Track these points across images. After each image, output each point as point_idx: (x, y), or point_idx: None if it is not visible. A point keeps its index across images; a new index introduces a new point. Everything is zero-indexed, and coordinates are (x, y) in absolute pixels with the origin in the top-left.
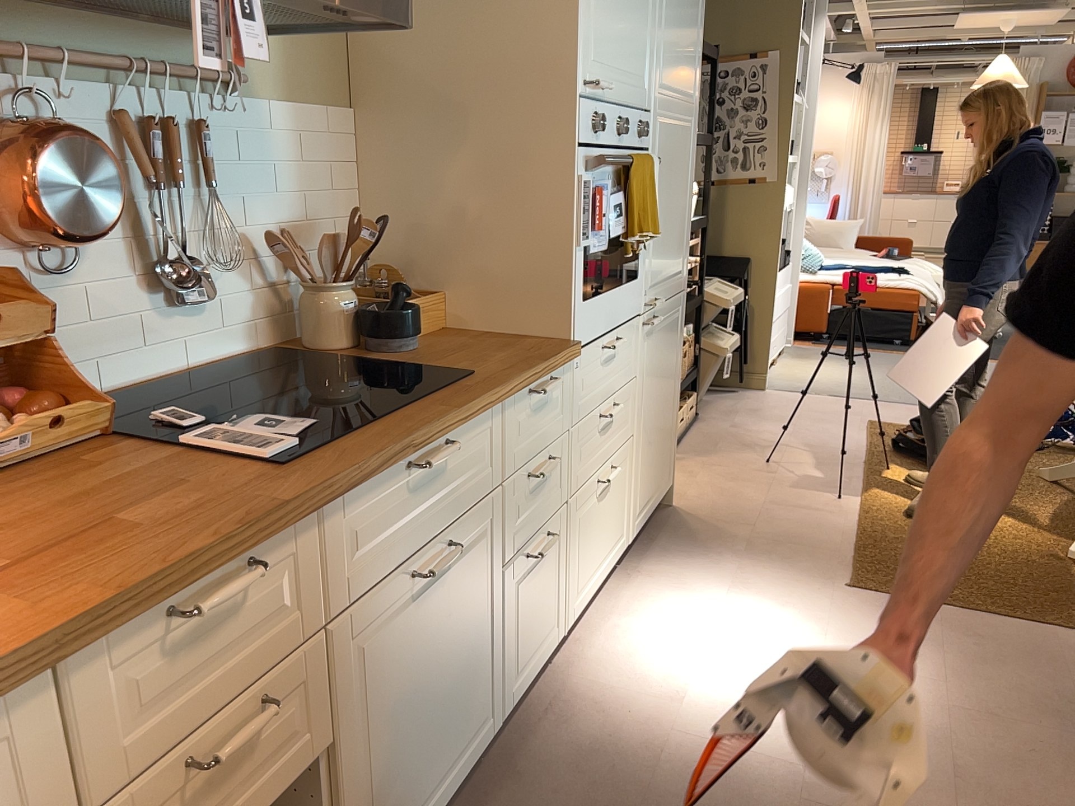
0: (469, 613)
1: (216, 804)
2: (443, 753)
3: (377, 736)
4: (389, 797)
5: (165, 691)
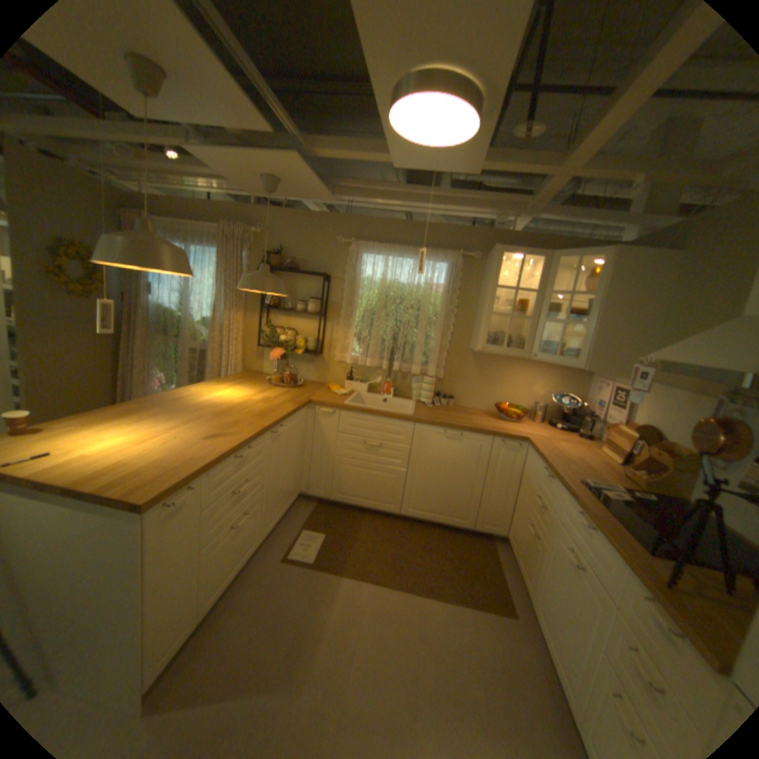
0: (583, 622)
1: (539, 515)
2: (560, 644)
3: (553, 576)
4: (548, 603)
5: (544, 482)
